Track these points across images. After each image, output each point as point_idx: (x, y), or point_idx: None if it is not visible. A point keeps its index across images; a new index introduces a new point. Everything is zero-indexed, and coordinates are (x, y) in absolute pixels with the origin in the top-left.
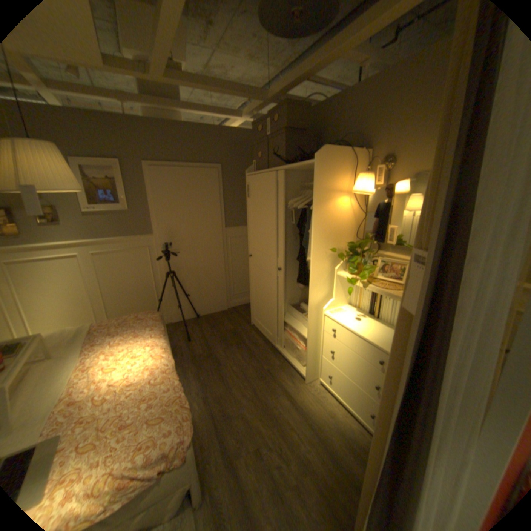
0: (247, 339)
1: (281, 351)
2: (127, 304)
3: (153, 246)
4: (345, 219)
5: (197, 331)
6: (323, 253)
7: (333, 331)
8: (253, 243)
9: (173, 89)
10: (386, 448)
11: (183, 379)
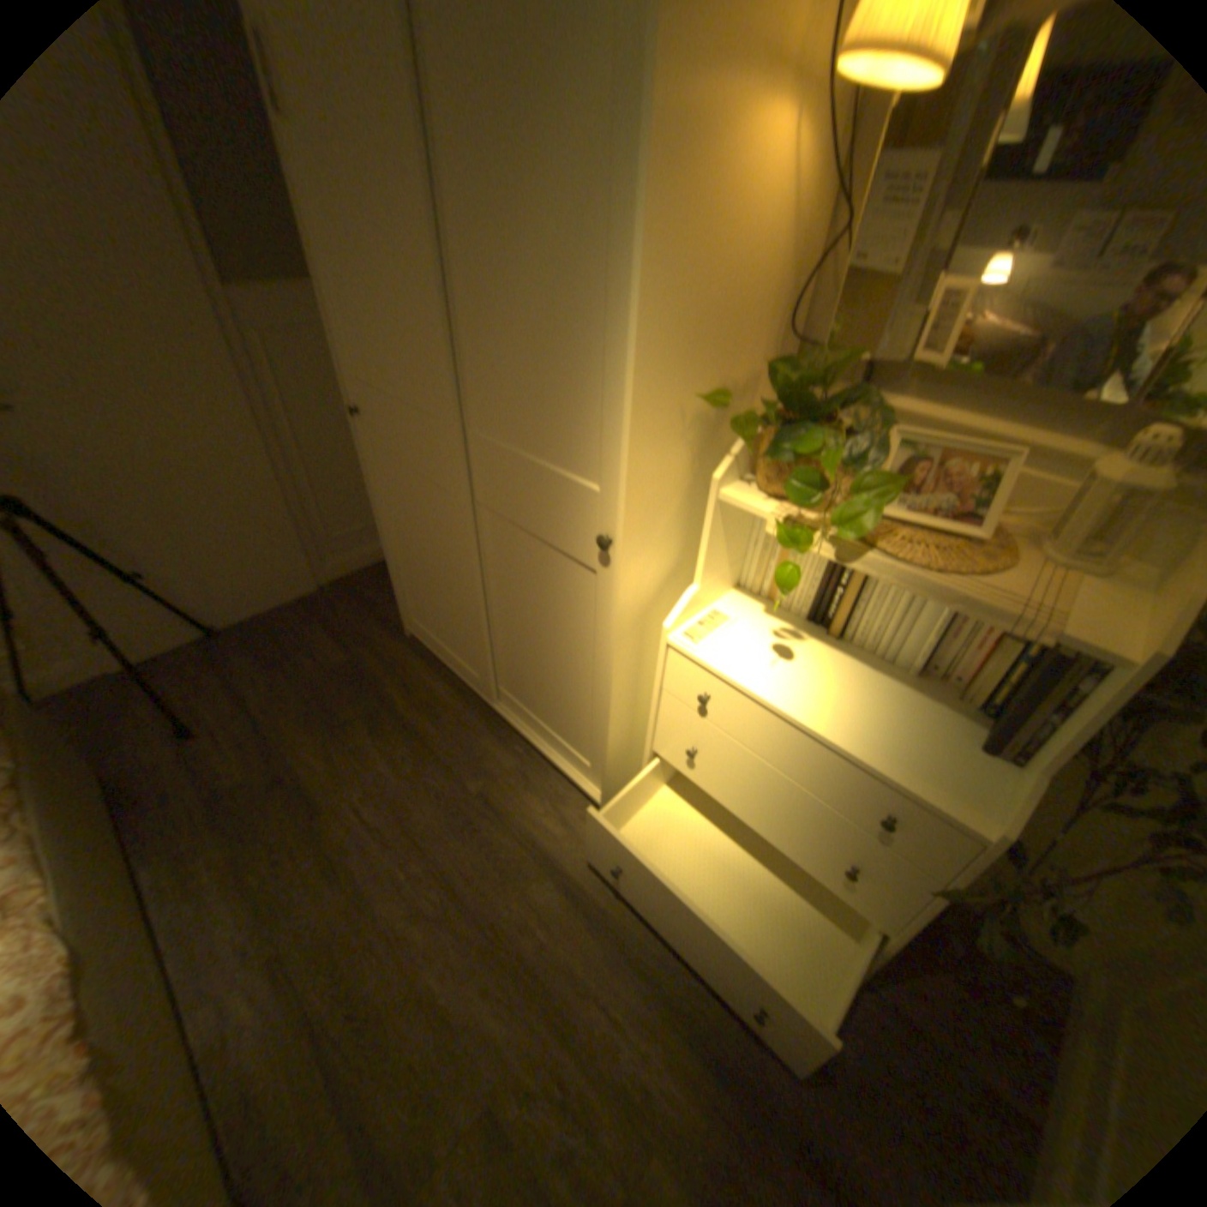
0: (398, 692)
1: (513, 723)
2: None
3: None
4: (765, 237)
5: (211, 690)
6: (671, 413)
7: (702, 702)
8: (351, 355)
9: None
10: None
11: (178, 904)
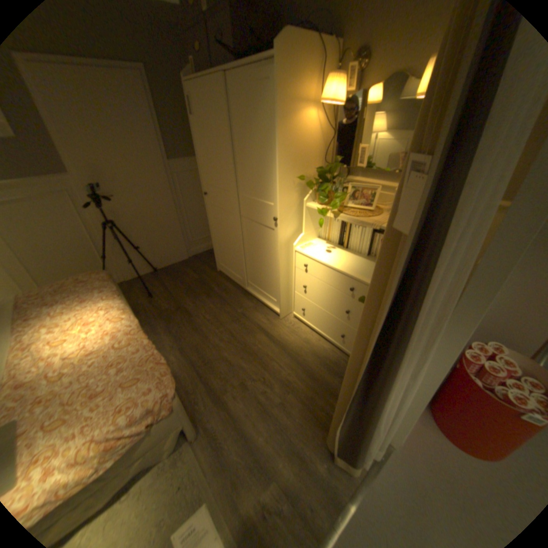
0: (216, 286)
1: (253, 292)
2: (61, 266)
3: (75, 189)
4: (313, 138)
5: (158, 285)
6: (291, 182)
7: (305, 266)
8: (207, 177)
9: None
10: (366, 362)
11: (154, 335)
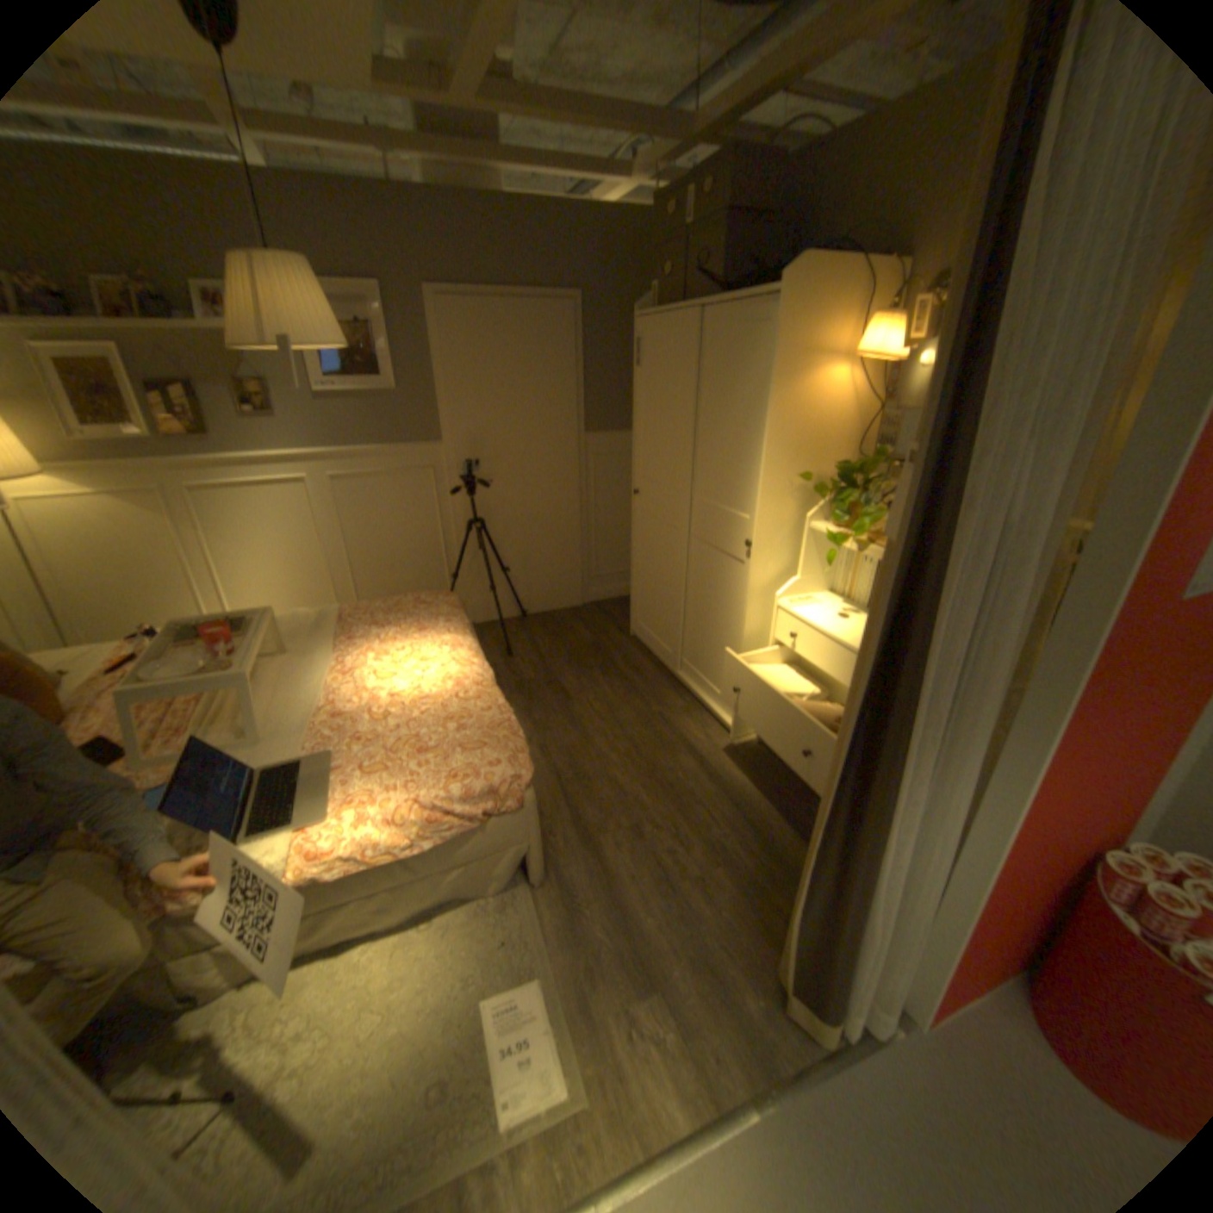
0: (622, 660)
1: (688, 682)
2: (394, 580)
3: (443, 466)
4: (838, 413)
5: (524, 640)
6: (785, 483)
7: (792, 637)
8: (644, 465)
9: (485, 116)
10: (843, 764)
11: None
